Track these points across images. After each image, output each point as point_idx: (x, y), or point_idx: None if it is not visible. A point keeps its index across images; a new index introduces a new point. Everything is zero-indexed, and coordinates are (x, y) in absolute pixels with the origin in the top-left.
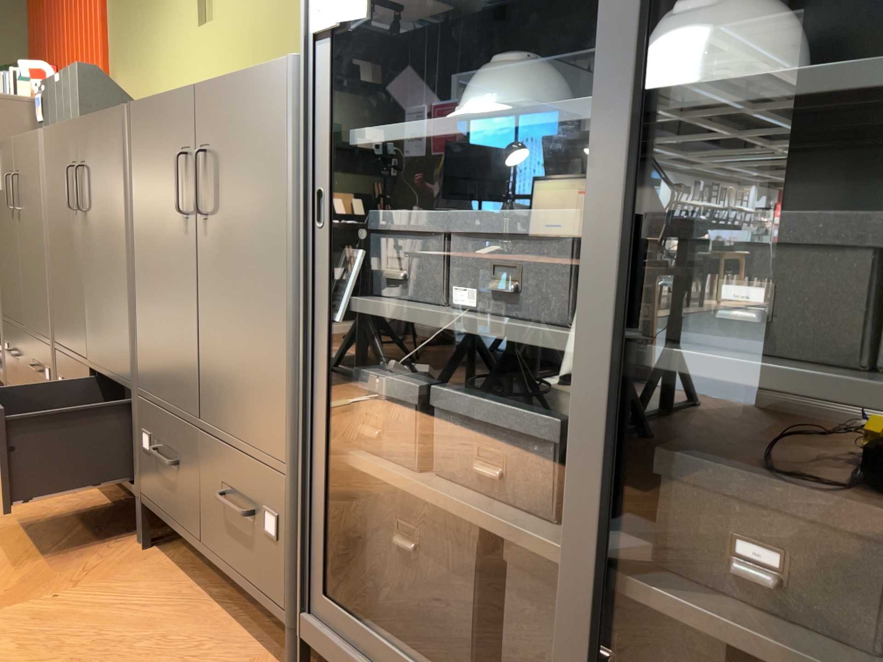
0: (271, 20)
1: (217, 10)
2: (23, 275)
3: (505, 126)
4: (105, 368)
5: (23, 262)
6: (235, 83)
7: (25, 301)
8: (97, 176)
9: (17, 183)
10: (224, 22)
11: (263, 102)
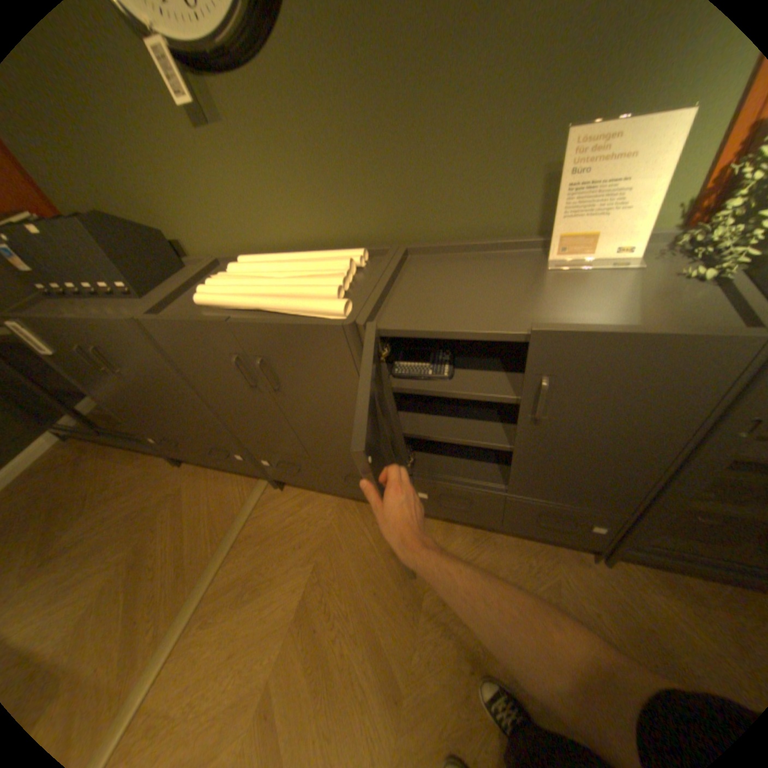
0: (342, 126)
1: (224, 105)
2: (156, 409)
3: None
4: (344, 464)
5: (149, 402)
6: (631, 342)
7: (170, 422)
8: (296, 368)
9: (97, 354)
10: (246, 123)
11: (690, 364)
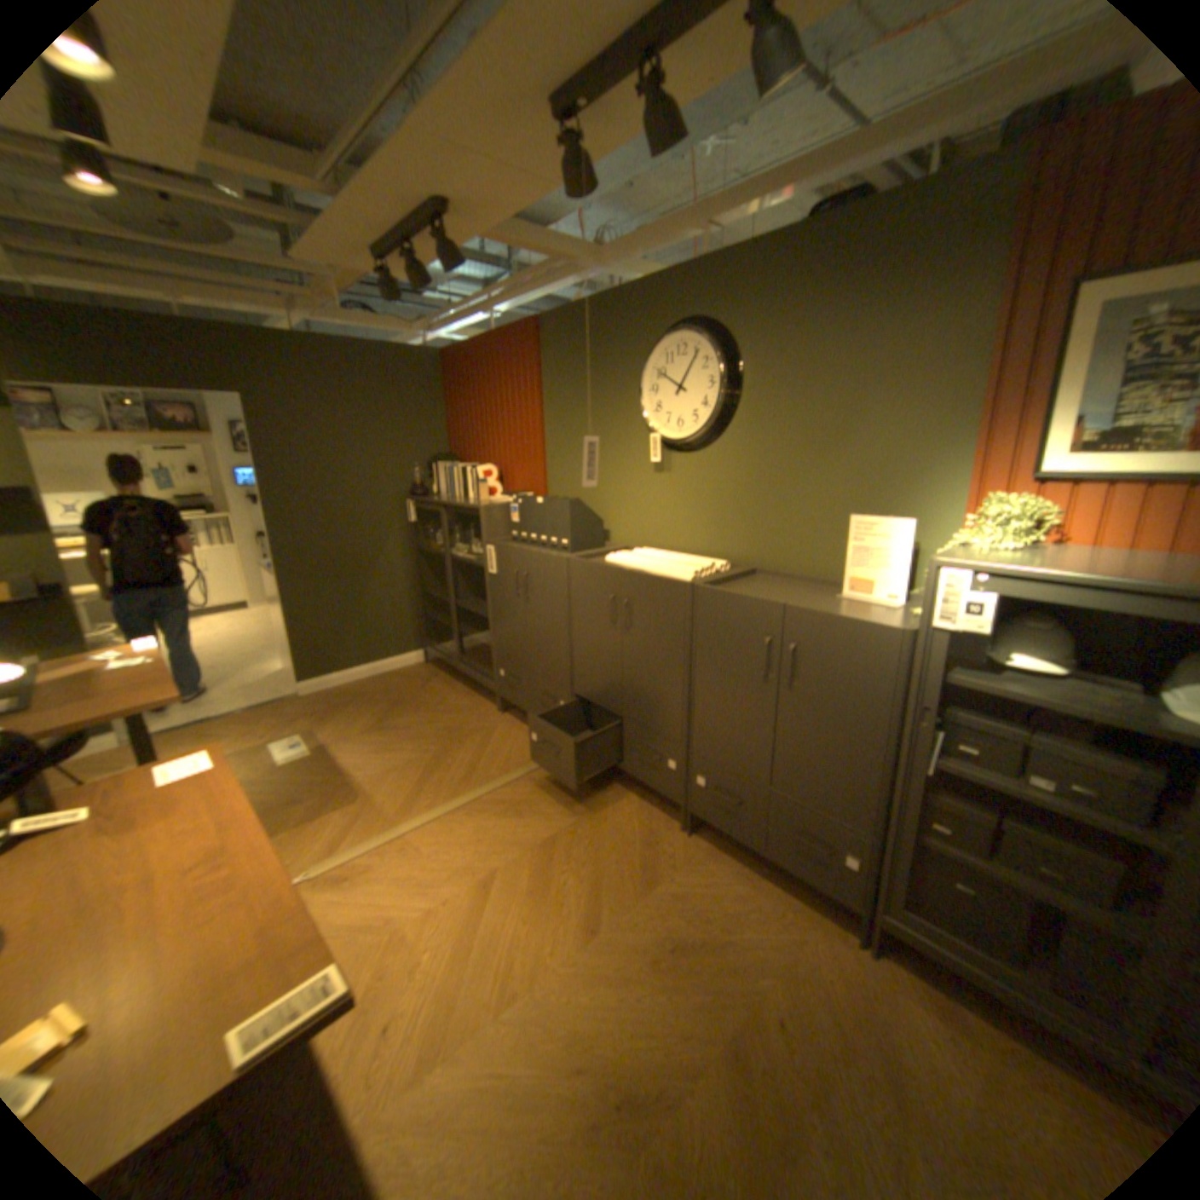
0: (737, 490)
1: (676, 467)
2: (530, 637)
3: (1102, 723)
4: (646, 725)
5: (530, 629)
6: (837, 622)
7: (531, 653)
8: (647, 613)
9: (526, 579)
10: (684, 477)
11: (870, 645)
